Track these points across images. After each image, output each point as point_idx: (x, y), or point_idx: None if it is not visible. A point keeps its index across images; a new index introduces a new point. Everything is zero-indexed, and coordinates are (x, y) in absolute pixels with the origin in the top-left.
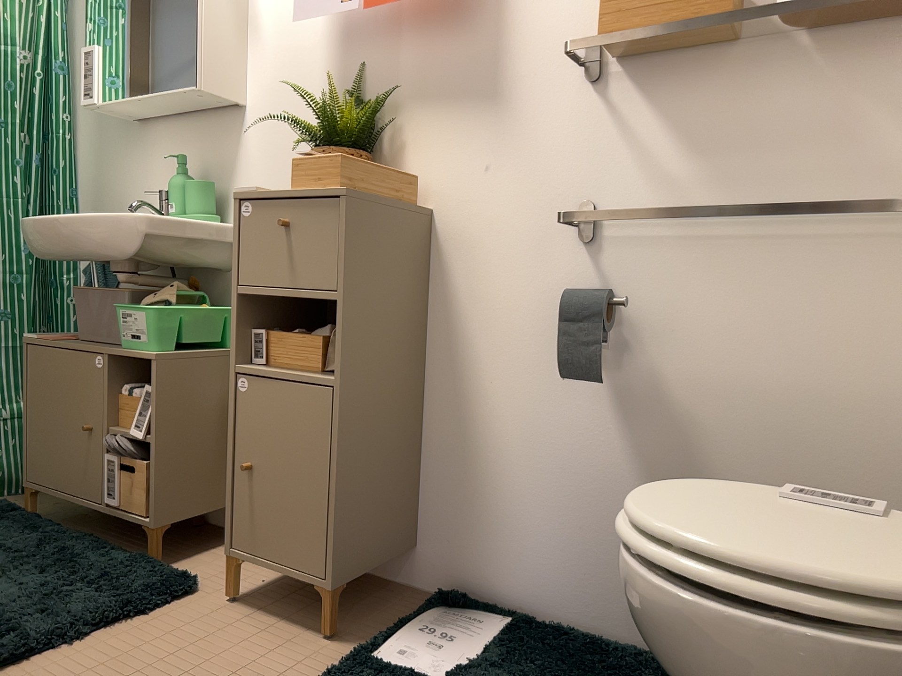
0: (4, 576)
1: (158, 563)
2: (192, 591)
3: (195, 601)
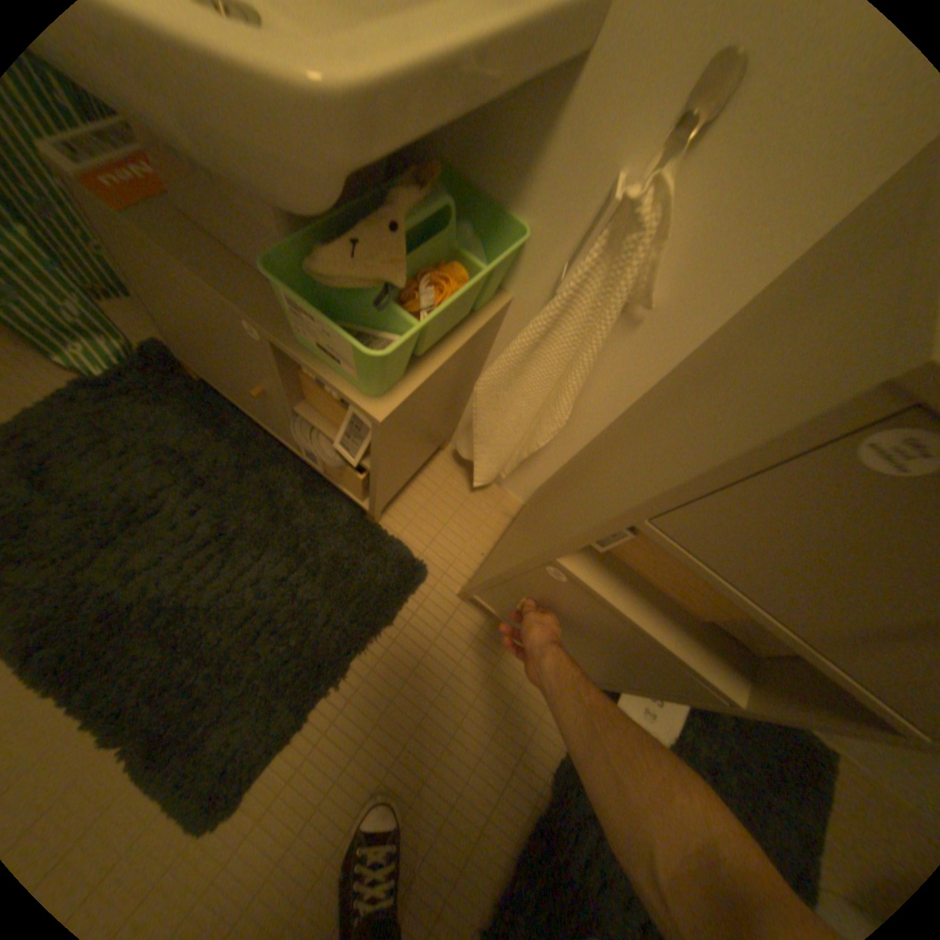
0: (229, 561)
1: (383, 537)
2: (425, 577)
3: (431, 596)
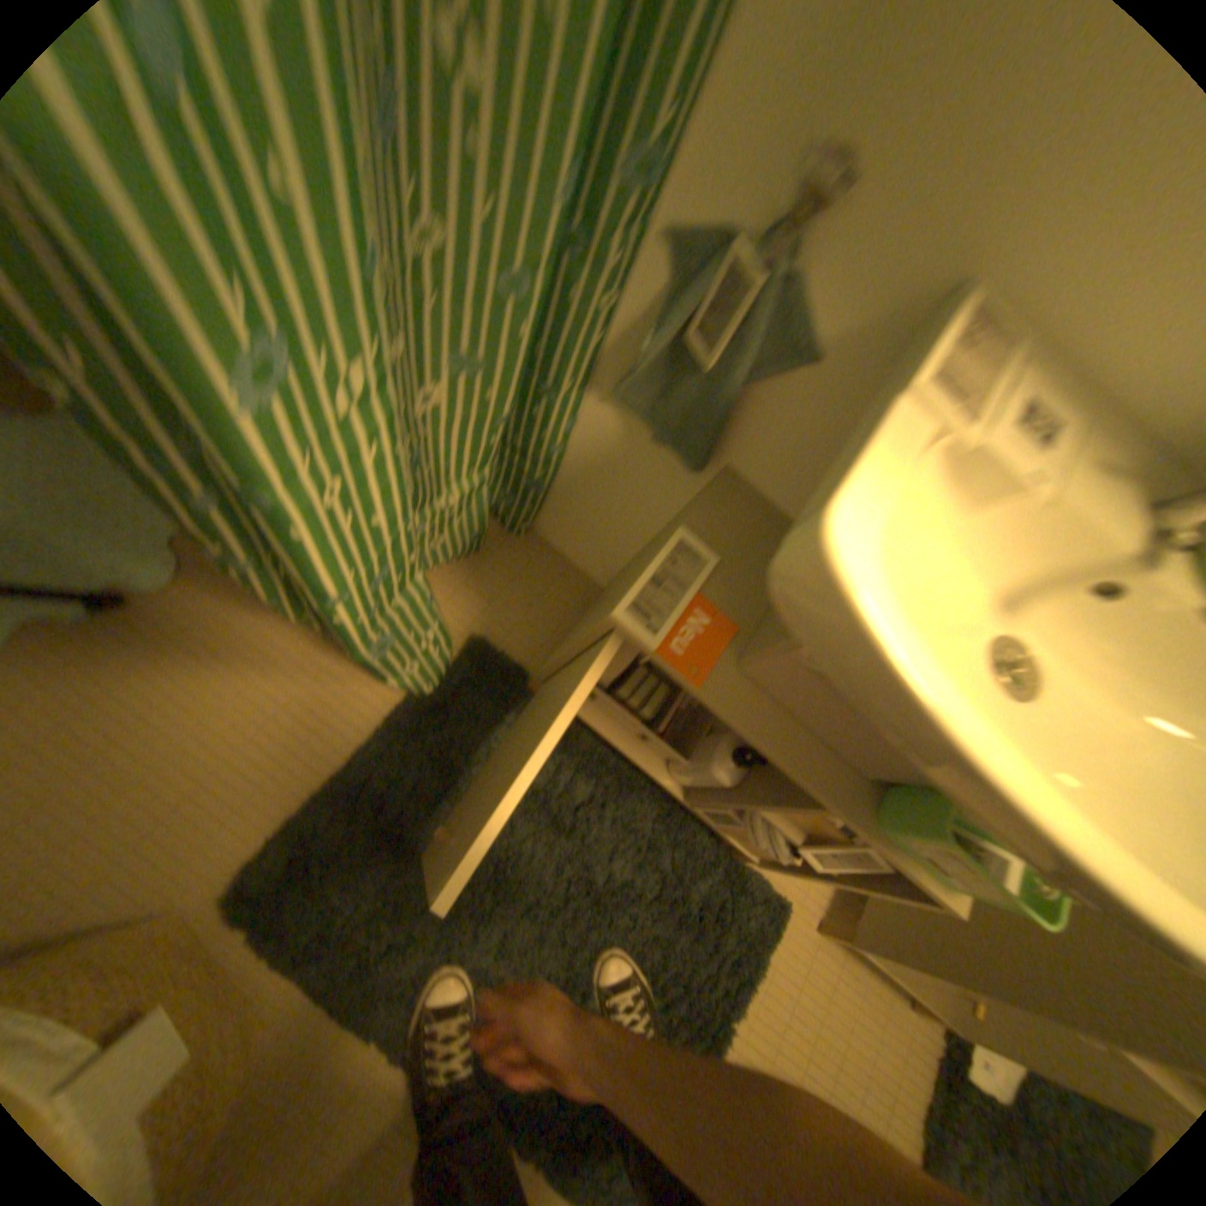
0: (609, 926)
1: (751, 877)
2: (788, 915)
3: (796, 937)
